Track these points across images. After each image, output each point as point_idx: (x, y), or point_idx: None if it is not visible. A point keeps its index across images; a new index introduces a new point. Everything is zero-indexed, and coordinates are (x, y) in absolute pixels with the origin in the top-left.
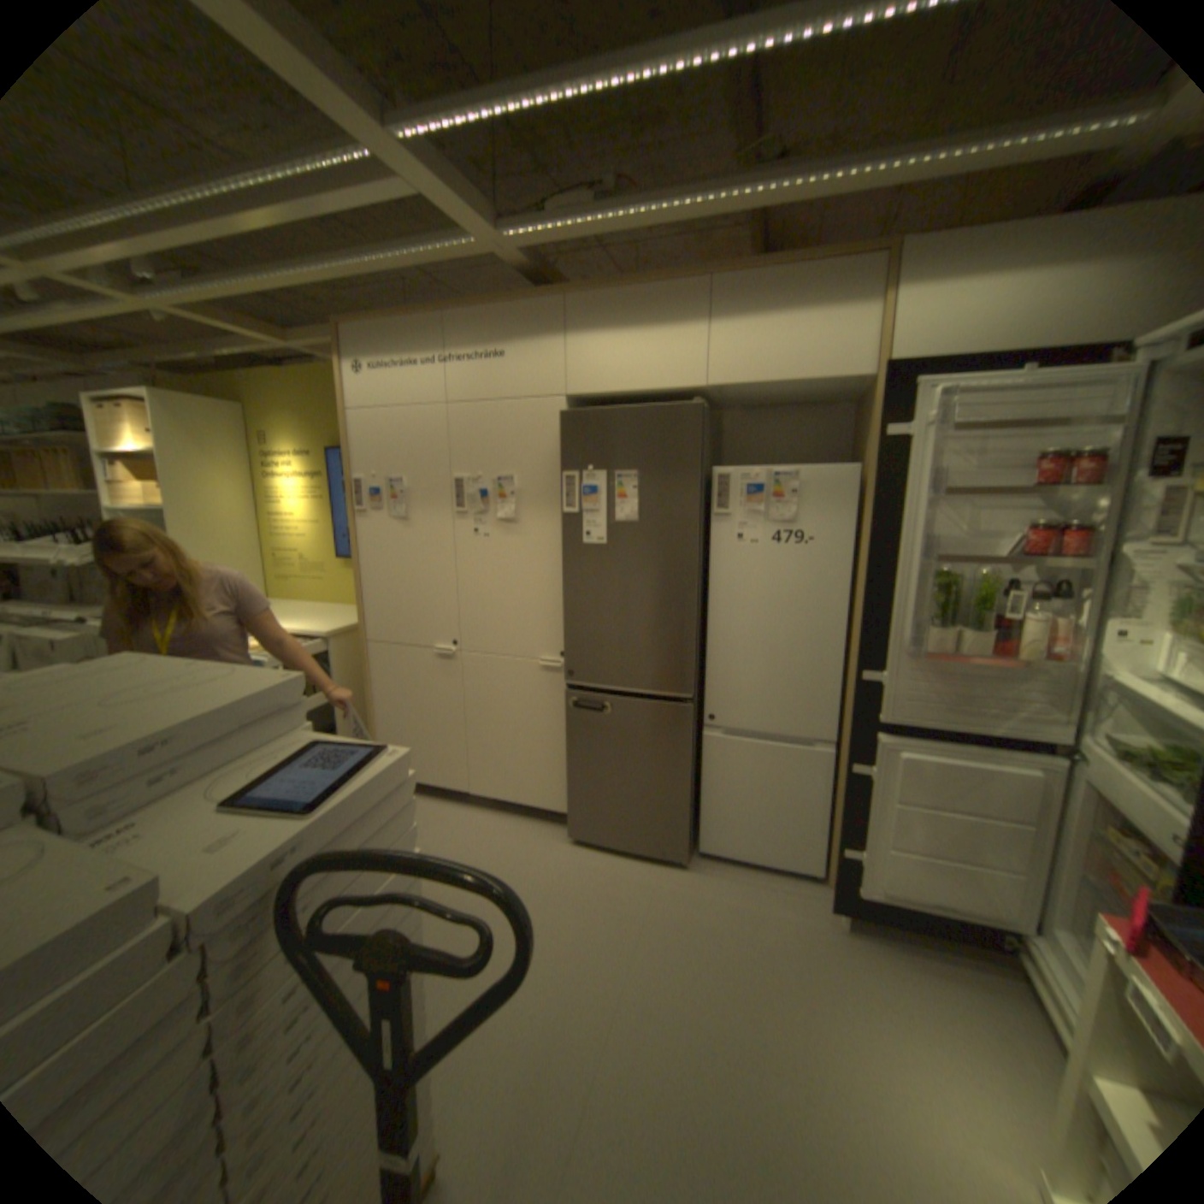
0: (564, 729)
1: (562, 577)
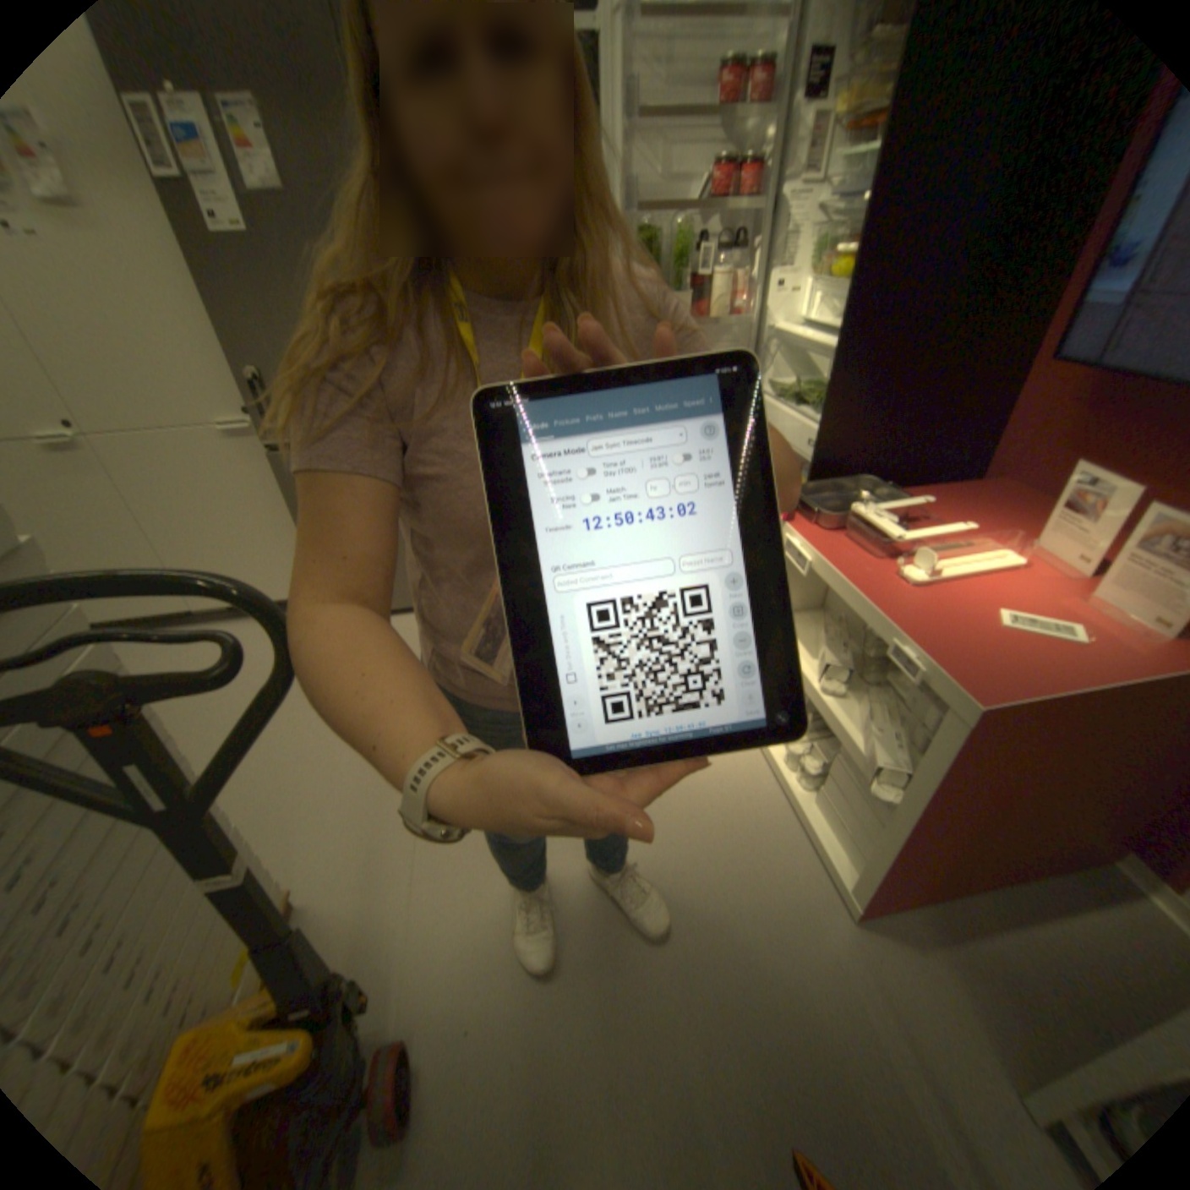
0: (284, 504)
1: (200, 296)
